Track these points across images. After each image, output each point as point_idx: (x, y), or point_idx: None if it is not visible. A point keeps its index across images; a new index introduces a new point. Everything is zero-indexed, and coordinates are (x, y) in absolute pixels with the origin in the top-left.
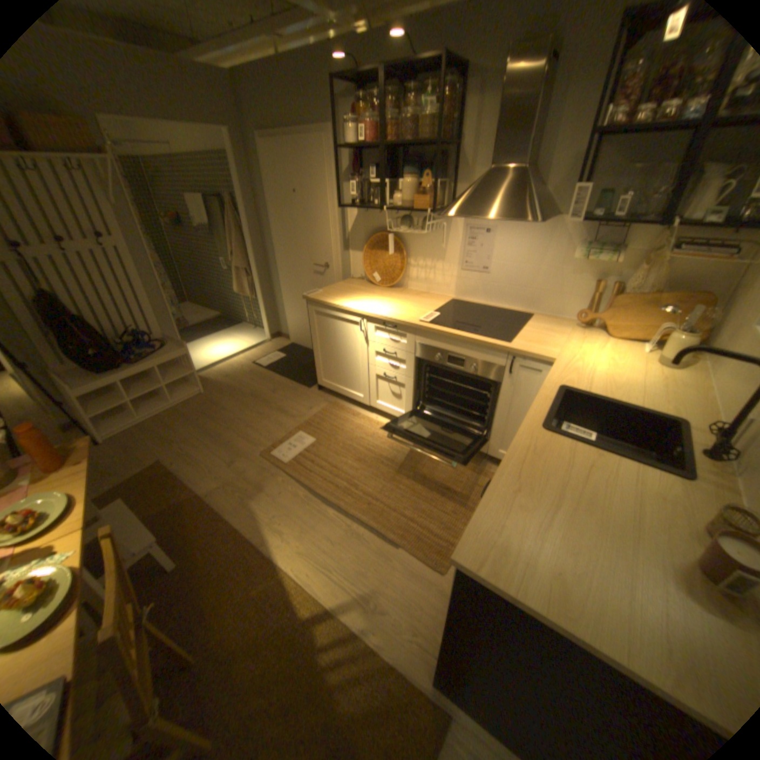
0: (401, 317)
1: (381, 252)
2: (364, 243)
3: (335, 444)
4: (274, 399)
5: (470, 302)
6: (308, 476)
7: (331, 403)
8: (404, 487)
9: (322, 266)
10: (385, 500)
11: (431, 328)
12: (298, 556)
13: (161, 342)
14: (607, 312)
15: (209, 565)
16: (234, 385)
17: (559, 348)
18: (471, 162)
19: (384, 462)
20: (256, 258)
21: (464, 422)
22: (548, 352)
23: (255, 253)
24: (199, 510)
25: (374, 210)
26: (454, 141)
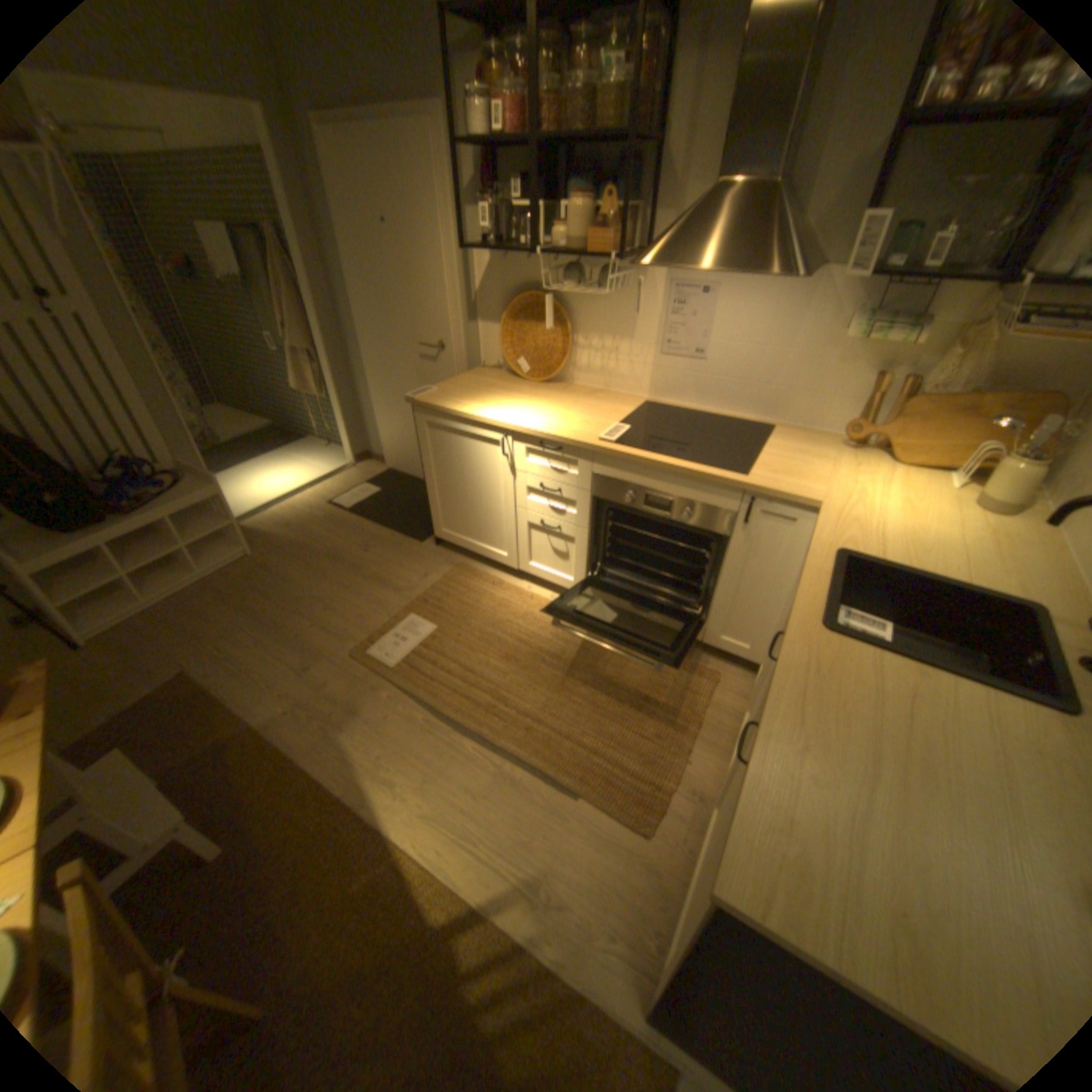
0: (569, 433)
1: (531, 325)
2: (502, 308)
3: (468, 634)
4: (366, 562)
5: (673, 406)
6: (428, 688)
7: (457, 566)
8: (580, 698)
9: (433, 347)
10: (552, 722)
11: (620, 452)
12: (421, 822)
13: (174, 476)
14: (891, 423)
15: (278, 847)
16: (300, 541)
17: (823, 482)
18: (682, 172)
19: (546, 660)
20: (323, 332)
21: (668, 595)
22: (808, 491)
23: (321, 325)
24: (256, 753)
25: (518, 254)
26: (654, 134)
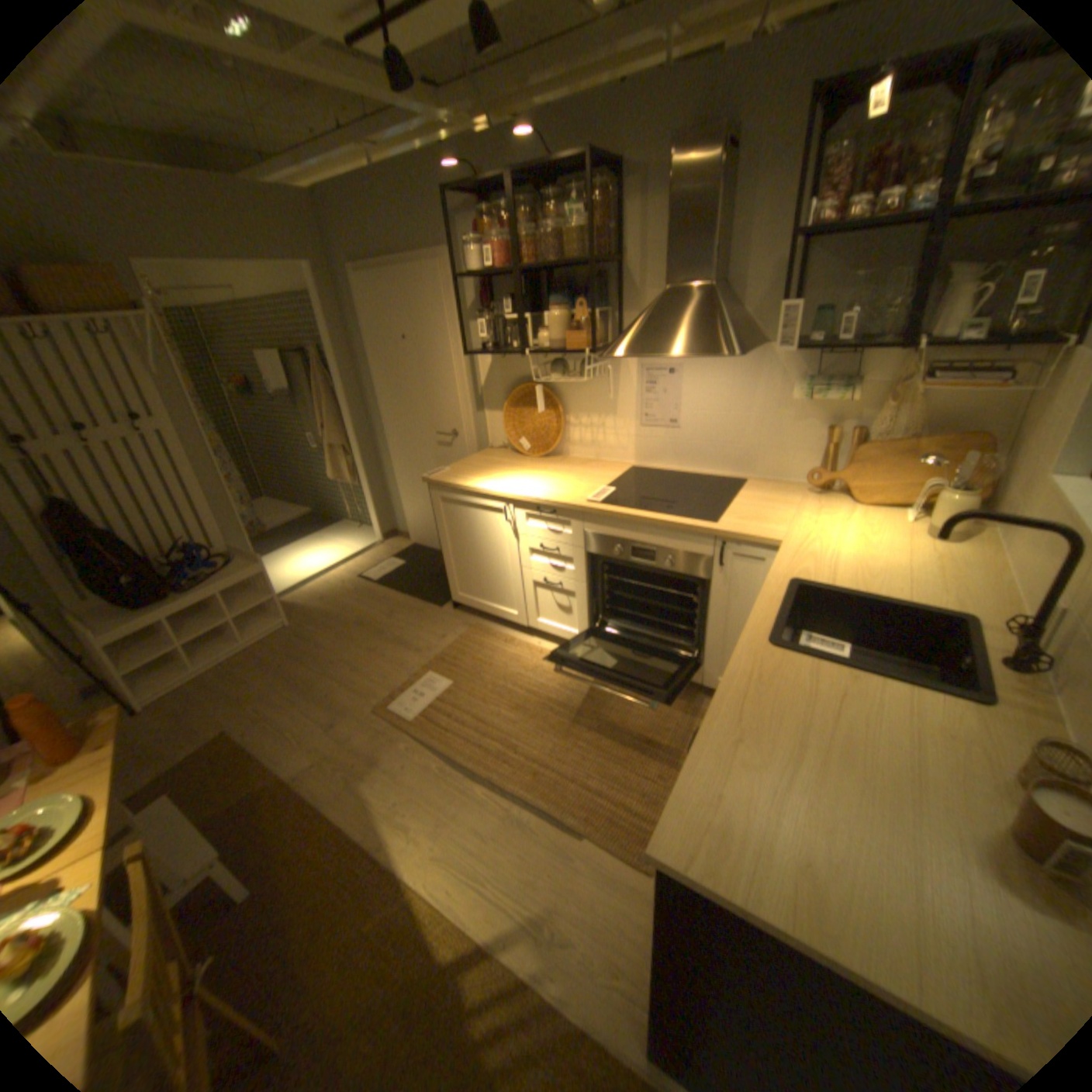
0: (561, 498)
1: (529, 410)
2: (505, 399)
3: (481, 687)
4: (390, 627)
5: (657, 469)
6: (443, 739)
7: (473, 626)
8: (585, 743)
9: (449, 435)
10: (558, 766)
11: (605, 510)
12: (432, 864)
13: (226, 558)
14: (848, 469)
15: (300, 888)
16: (333, 611)
17: (786, 525)
18: (639, 283)
19: (554, 709)
20: (357, 430)
21: (665, 640)
22: (771, 533)
23: (355, 423)
24: (285, 803)
25: (515, 355)
26: (613, 258)
